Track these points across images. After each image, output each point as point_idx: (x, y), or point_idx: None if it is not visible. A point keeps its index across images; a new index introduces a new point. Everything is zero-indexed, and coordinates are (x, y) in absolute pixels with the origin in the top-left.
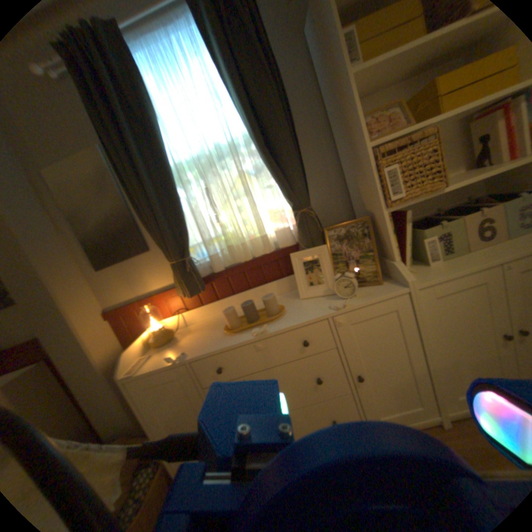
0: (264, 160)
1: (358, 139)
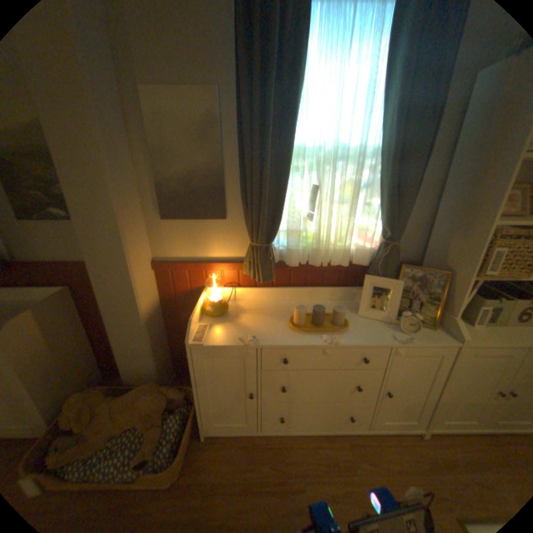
0: (384, 185)
1: (484, 211)
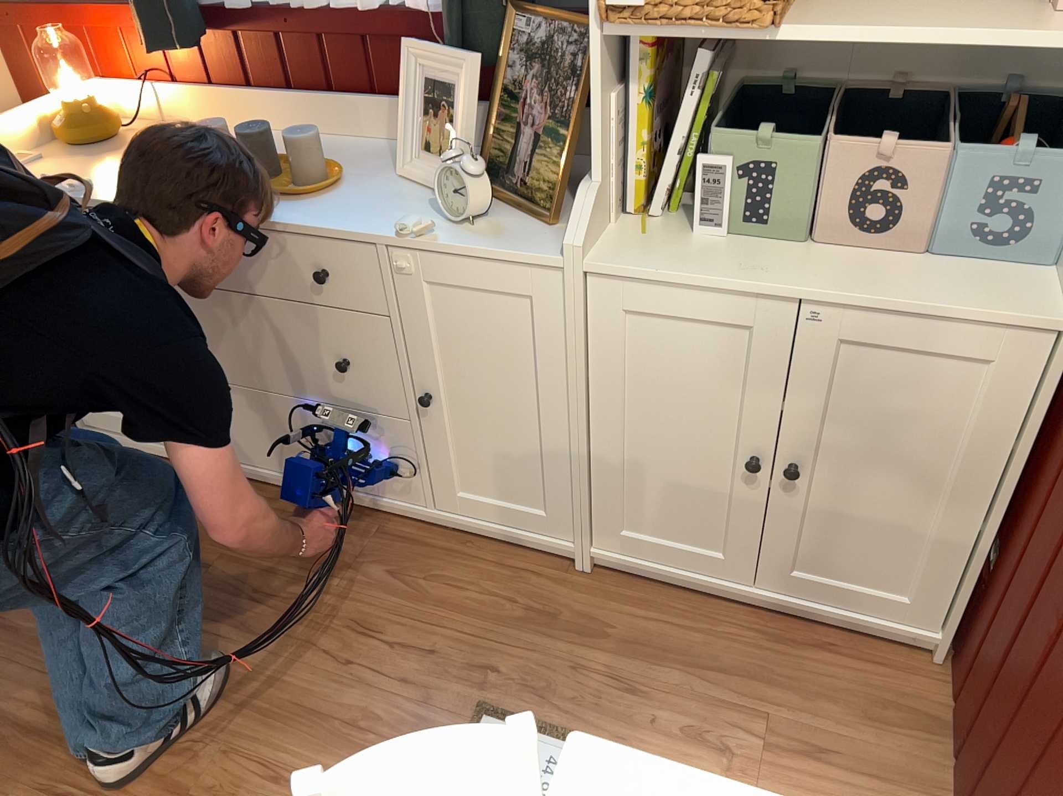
0: None
1: None
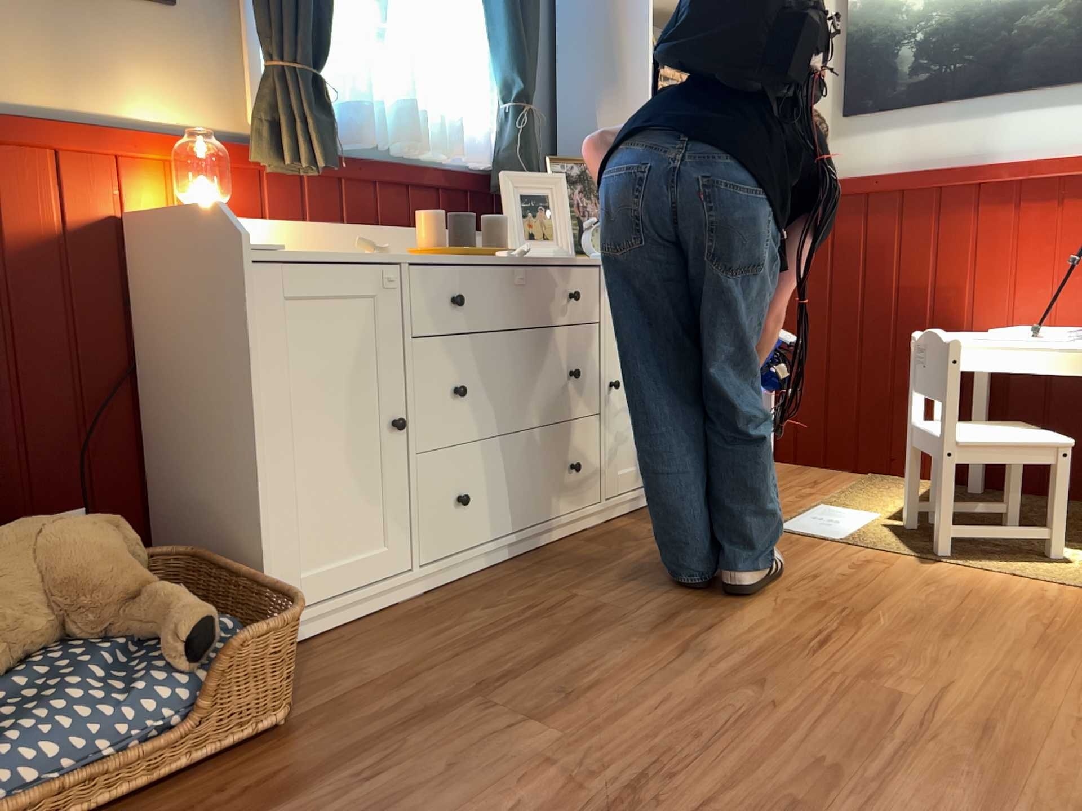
0: None
1: (629, 46)
